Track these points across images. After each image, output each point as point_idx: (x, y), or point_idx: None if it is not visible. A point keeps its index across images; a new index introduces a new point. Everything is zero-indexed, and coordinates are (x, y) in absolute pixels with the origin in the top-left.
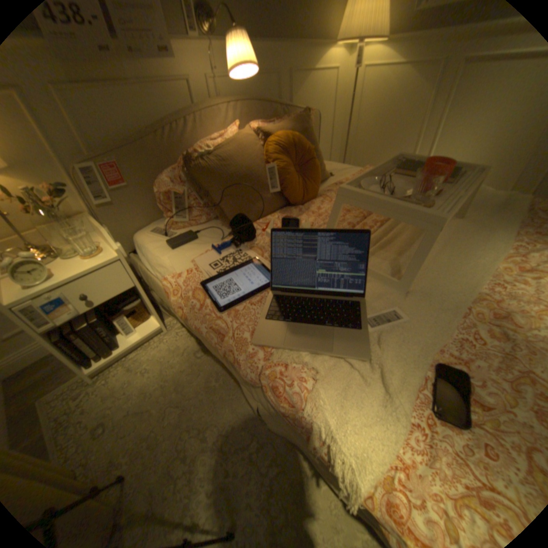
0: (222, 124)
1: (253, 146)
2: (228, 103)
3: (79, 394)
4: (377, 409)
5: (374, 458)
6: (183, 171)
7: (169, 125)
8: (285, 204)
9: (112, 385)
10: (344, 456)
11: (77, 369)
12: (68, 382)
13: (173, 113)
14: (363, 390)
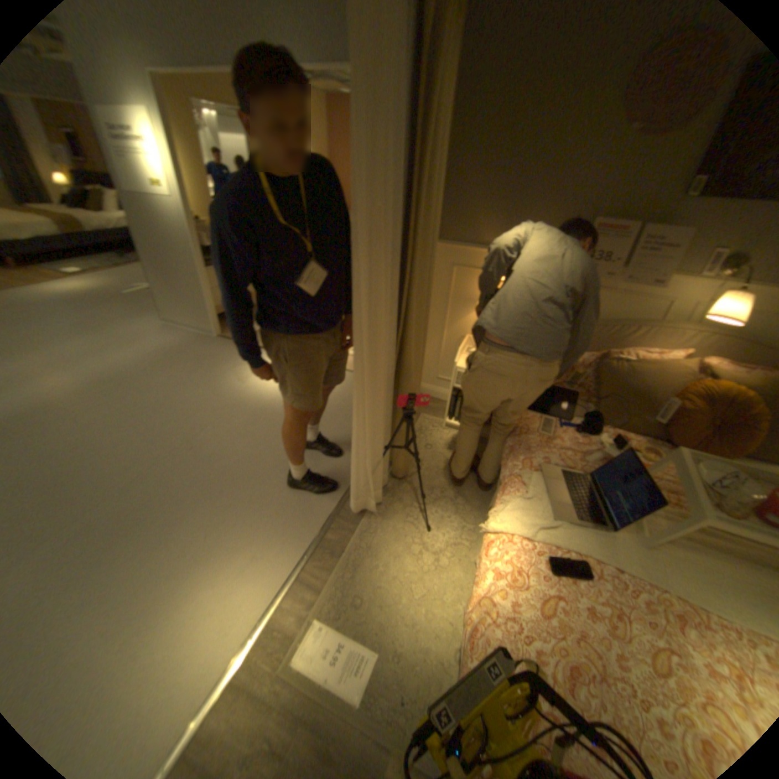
0: (677, 344)
1: (678, 377)
2: (701, 332)
3: (436, 427)
4: (529, 527)
5: (505, 527)
6: (596, 361)
7: (621, 327)
8: (668, 440)
9: (450, 437)
10: (498, 520)
11: (447, 415)
12: (437, 418)
13: (634, 321)
14: (534, 519)
